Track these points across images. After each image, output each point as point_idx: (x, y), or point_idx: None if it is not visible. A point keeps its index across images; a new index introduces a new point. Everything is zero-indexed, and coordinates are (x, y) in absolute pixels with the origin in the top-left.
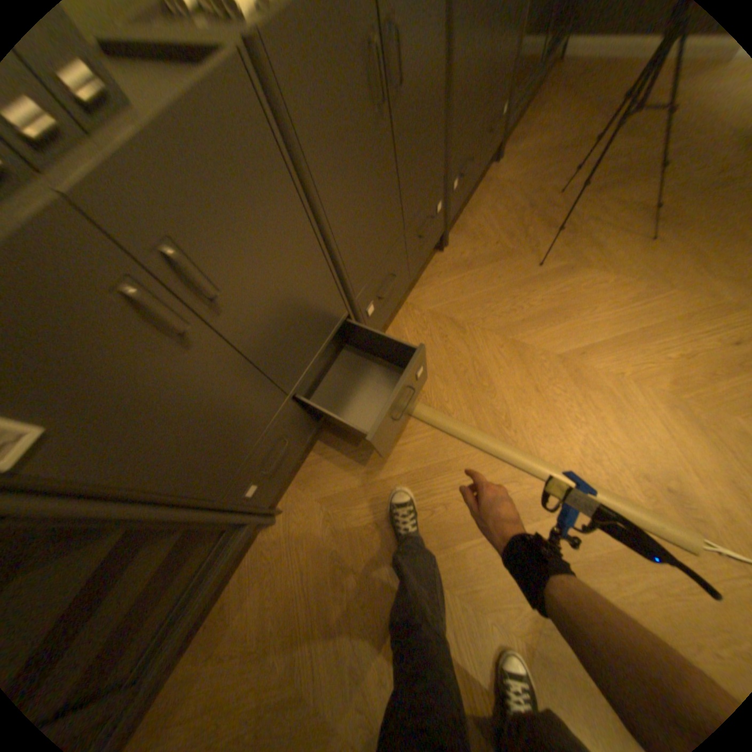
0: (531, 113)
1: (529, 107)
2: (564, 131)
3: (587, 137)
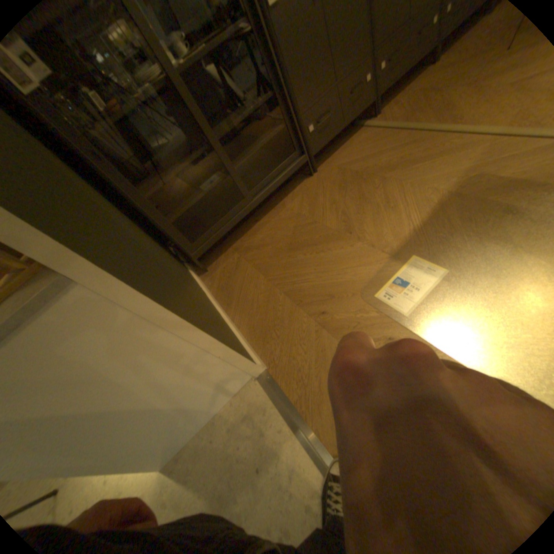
0: None
1: None
2: None
3: None
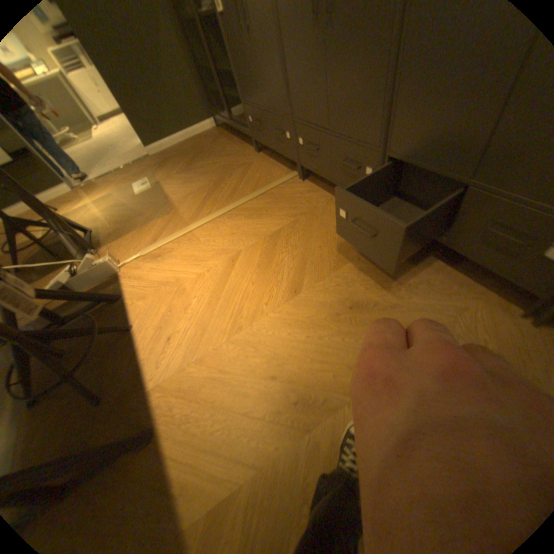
0: None
1: None
2: None
3: None
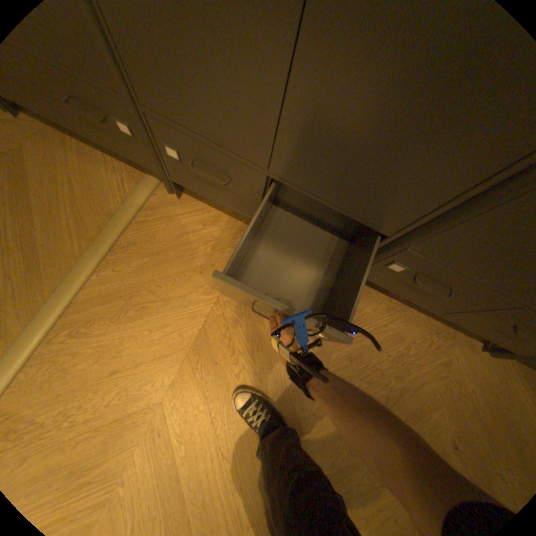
0: None
1: None
2: None
3: None
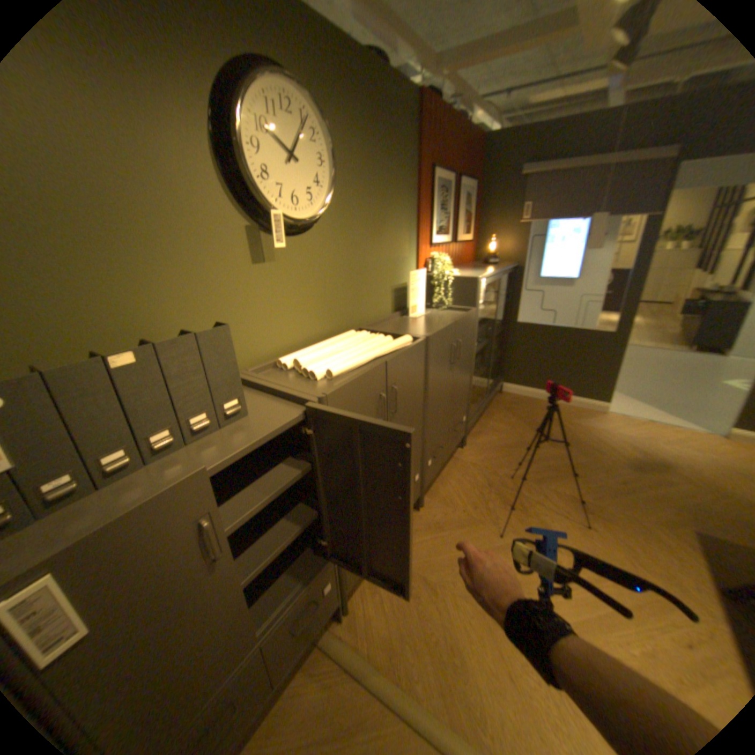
0: (483, 419)
1: (482, 416)
2: (508, 435)
3: (524, 442)
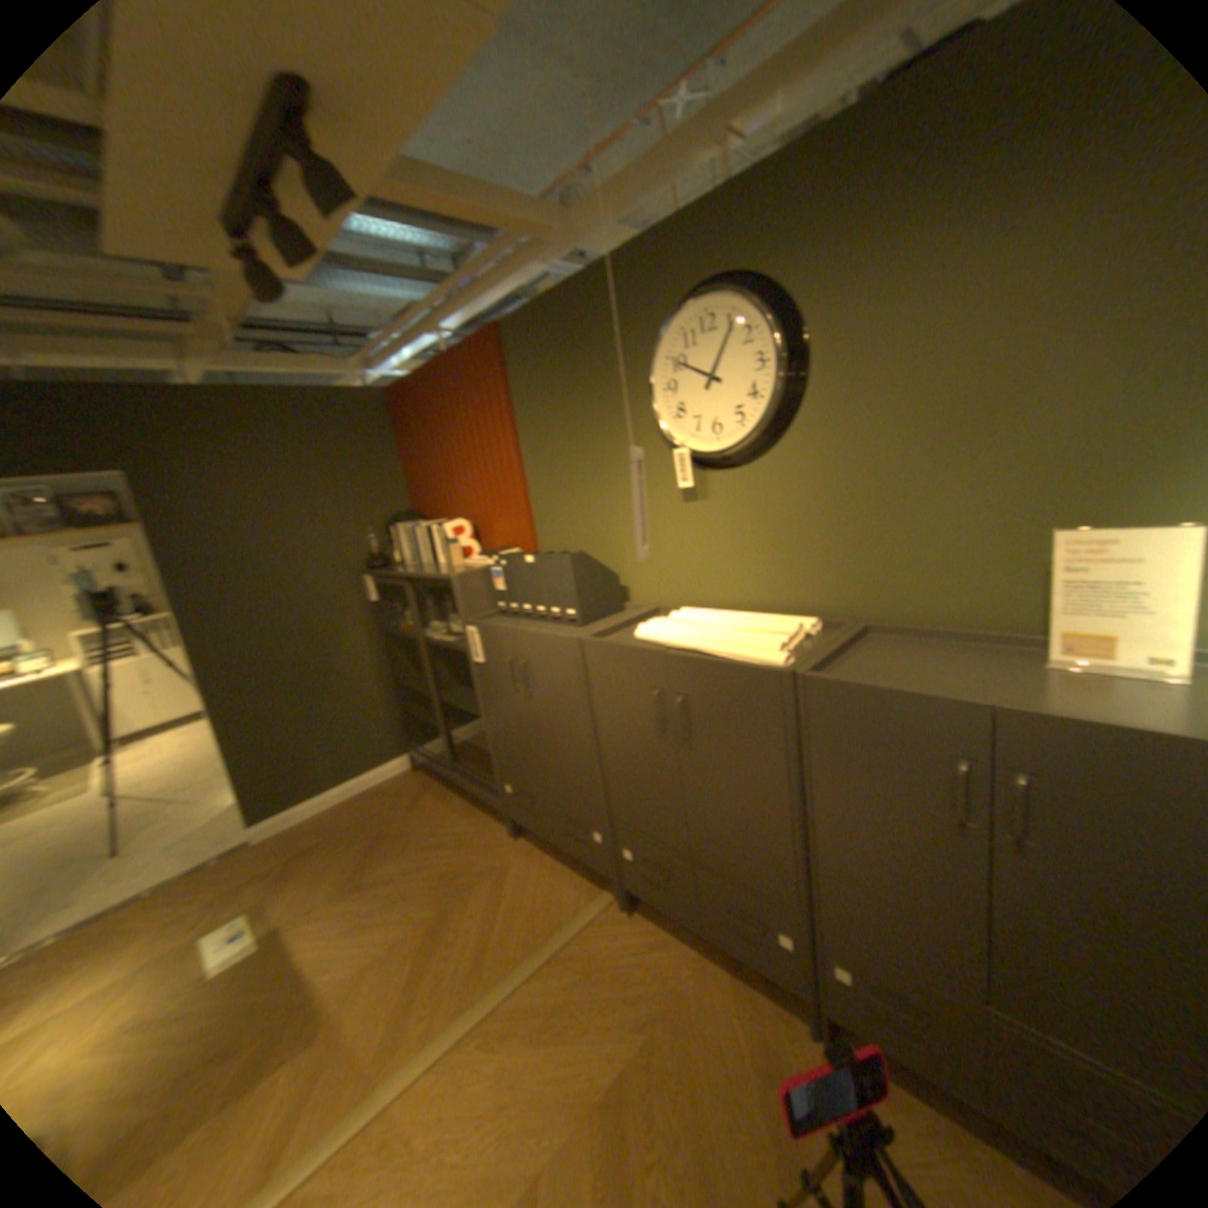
0: None
1: None
2: None
3: None
